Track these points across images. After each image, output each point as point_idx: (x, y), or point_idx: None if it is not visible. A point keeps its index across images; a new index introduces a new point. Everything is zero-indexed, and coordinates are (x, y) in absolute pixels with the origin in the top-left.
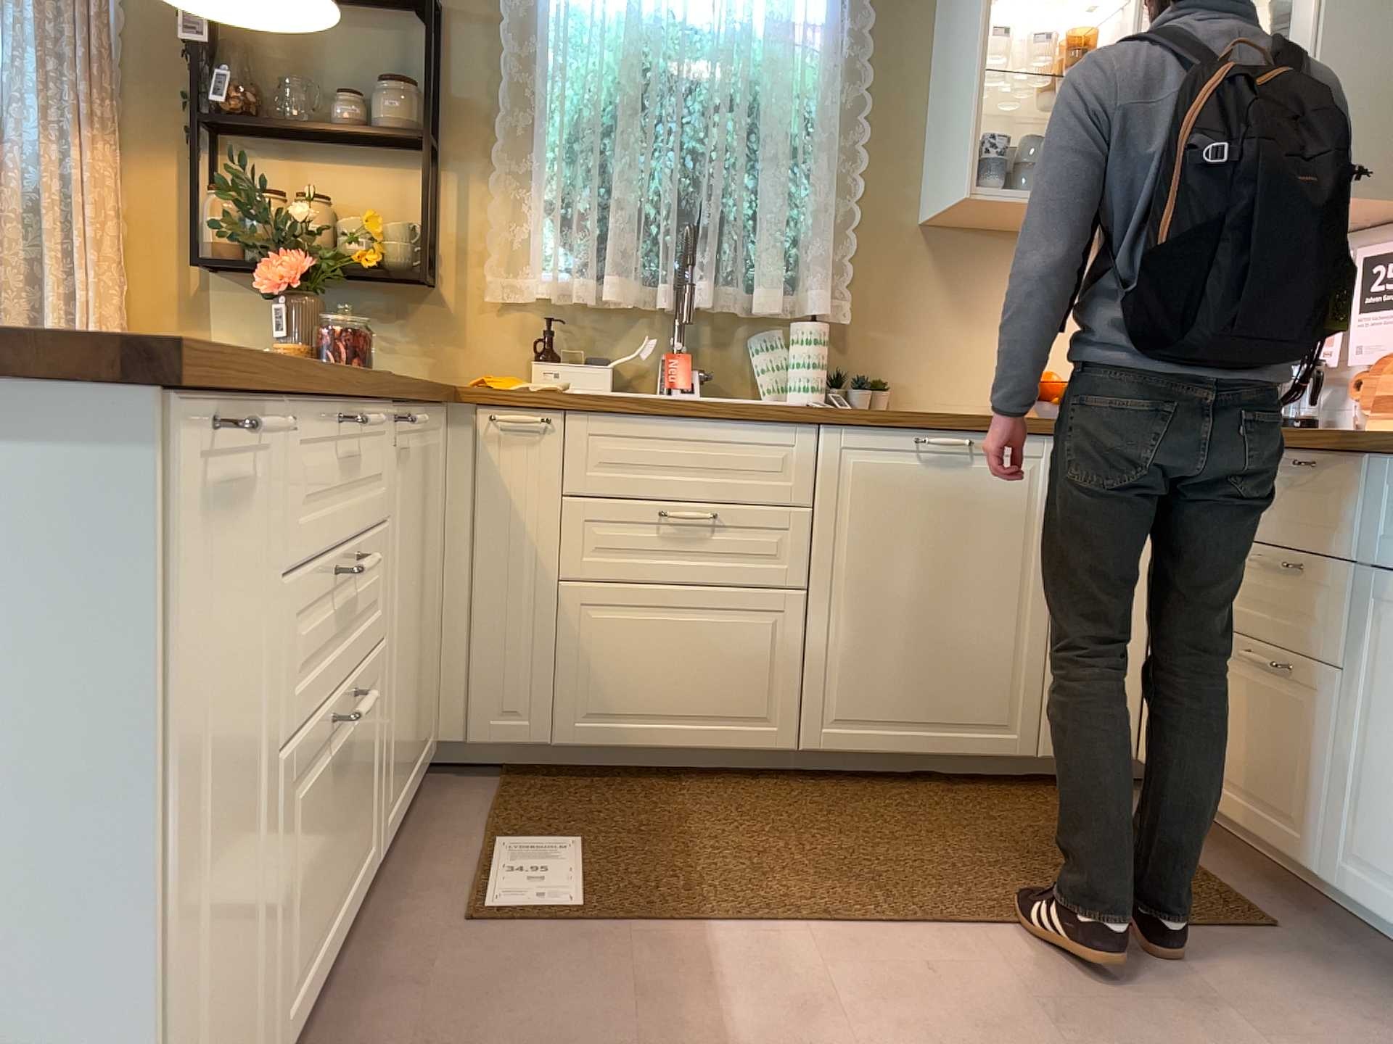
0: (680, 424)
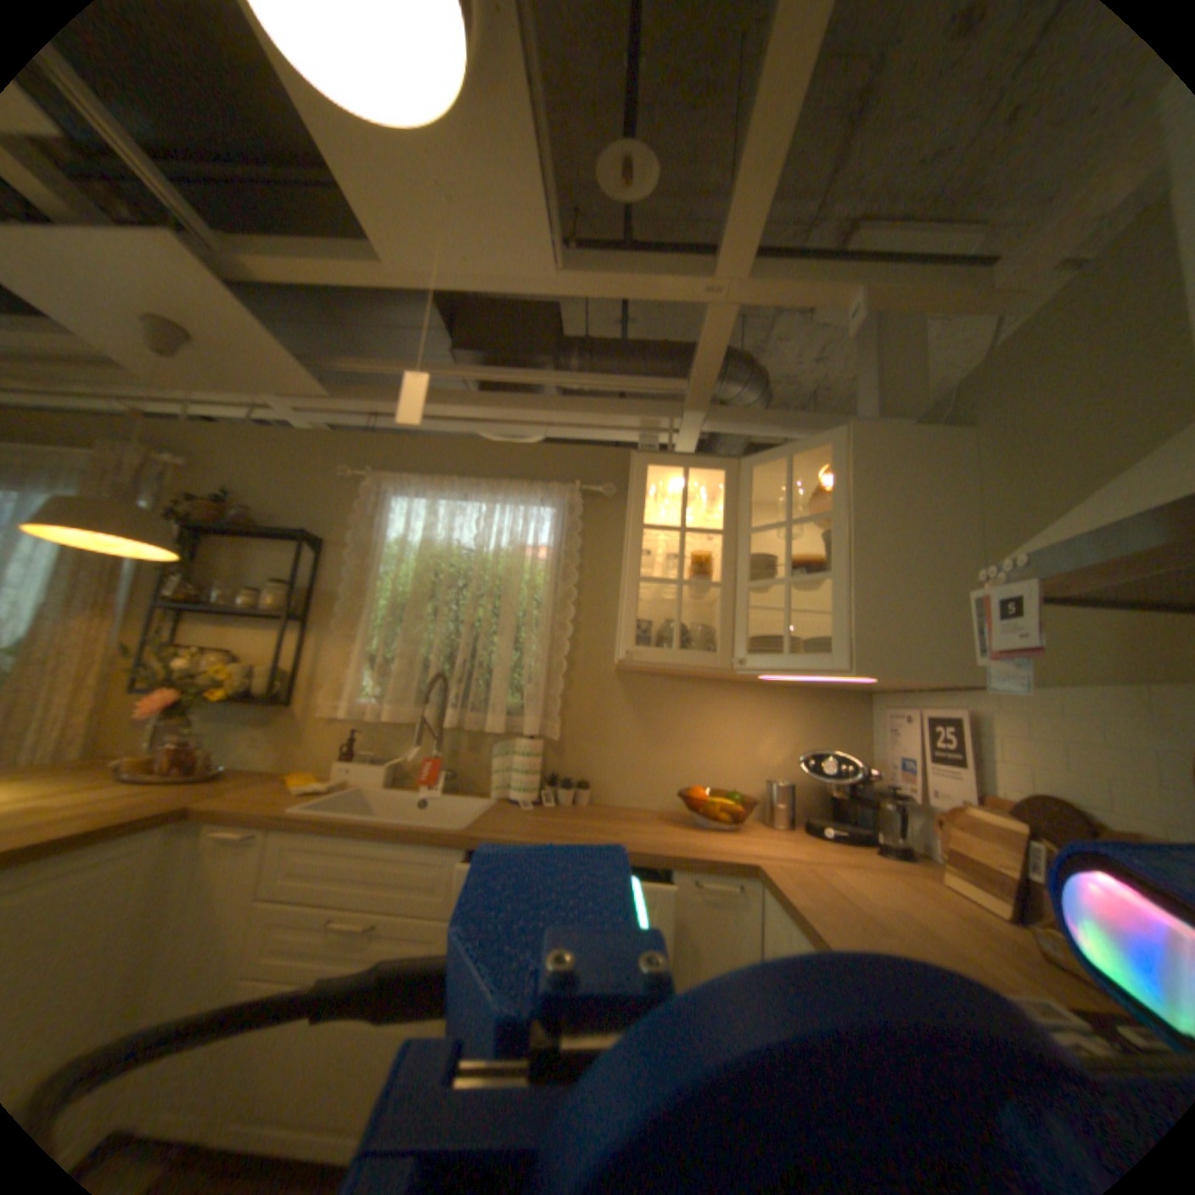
0: (357, 845)
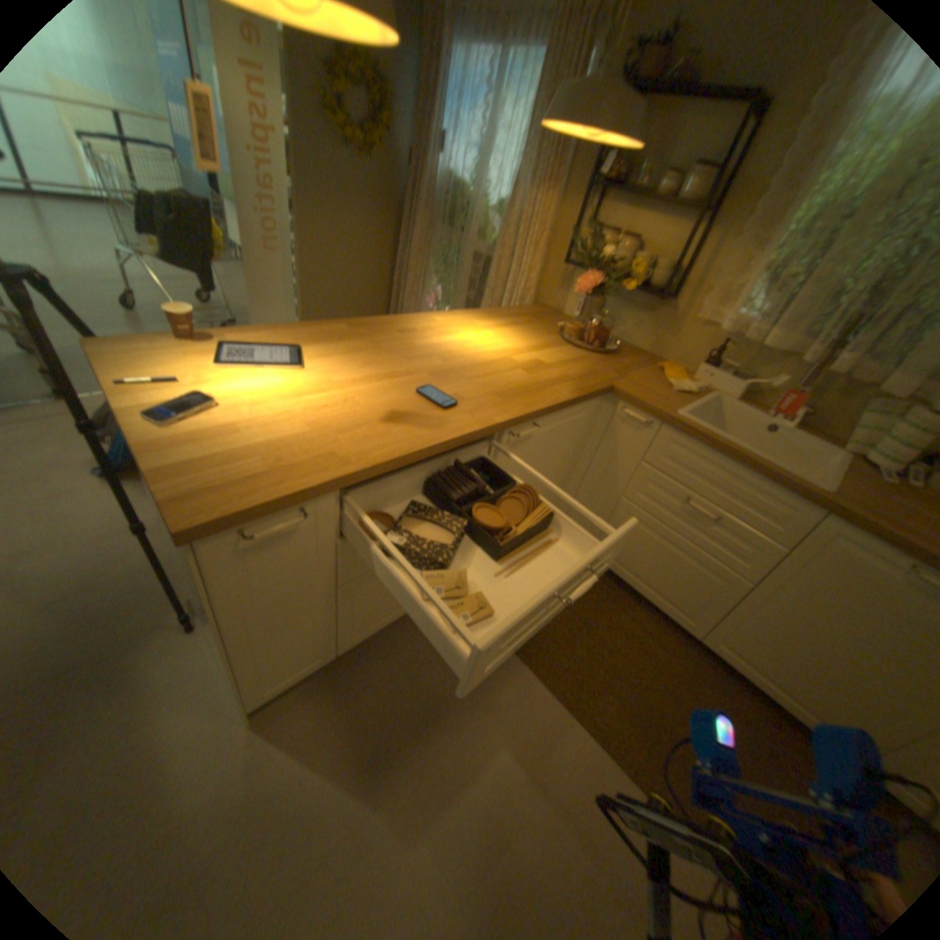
0: (728, 463)
